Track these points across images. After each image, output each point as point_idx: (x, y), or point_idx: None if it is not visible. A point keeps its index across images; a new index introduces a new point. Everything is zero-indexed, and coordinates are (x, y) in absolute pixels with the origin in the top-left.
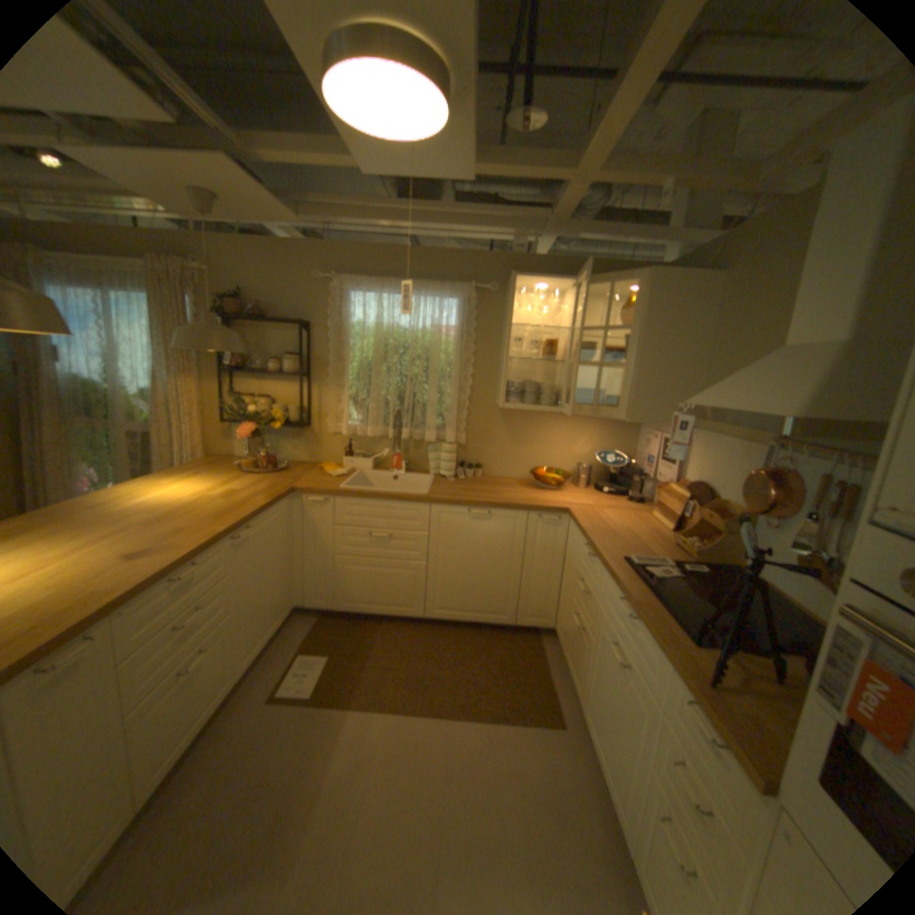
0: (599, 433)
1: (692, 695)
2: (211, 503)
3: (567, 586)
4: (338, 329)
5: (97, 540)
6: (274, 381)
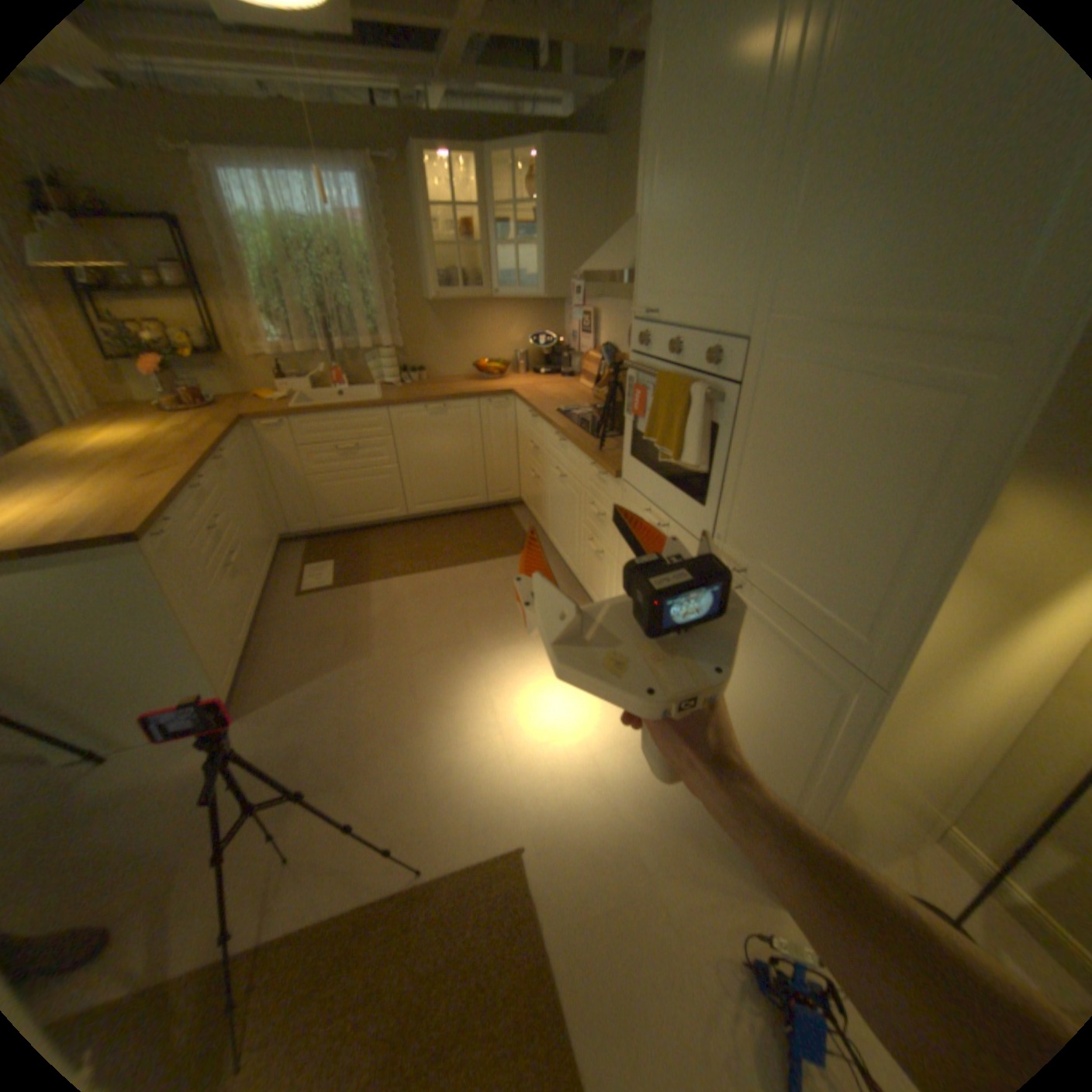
0: (529, 318)
1: (591, 463)
2: (167, 437)
3: (522, 458)
4: (217, 223)
5: (89, 474)
6: (154, 301)
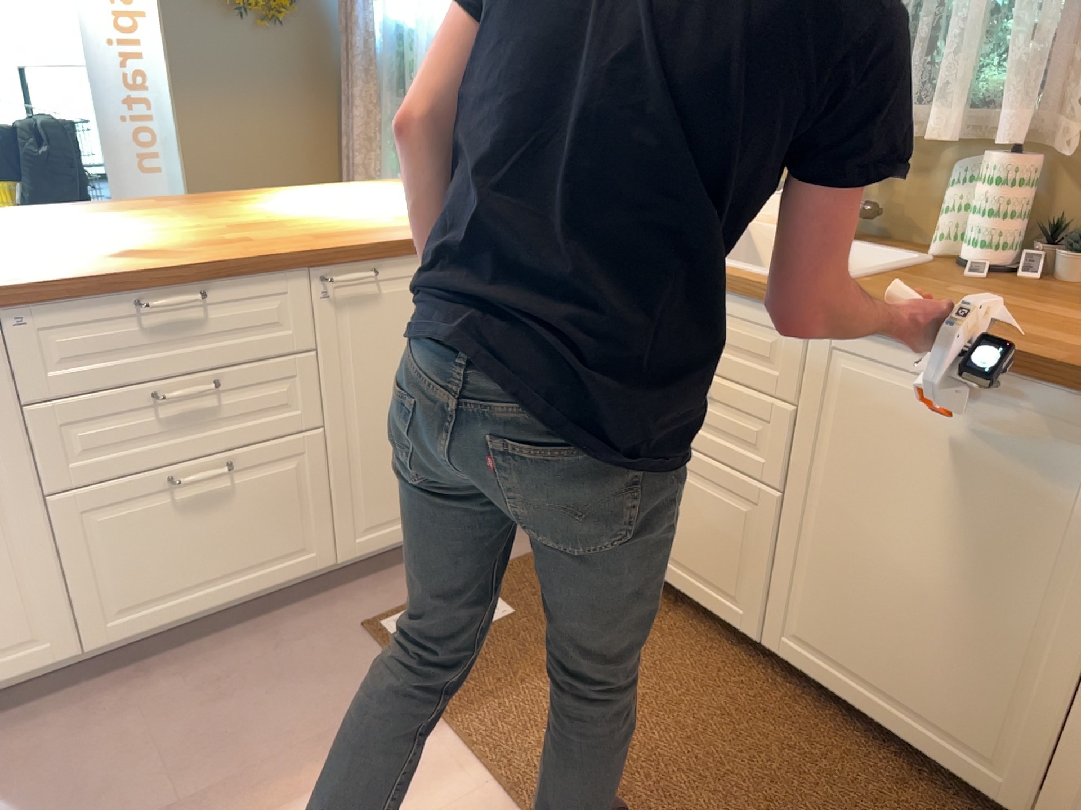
0: None
1: None
2: (366, 220)
3: None
4: None
5: (152, 230)
6: None
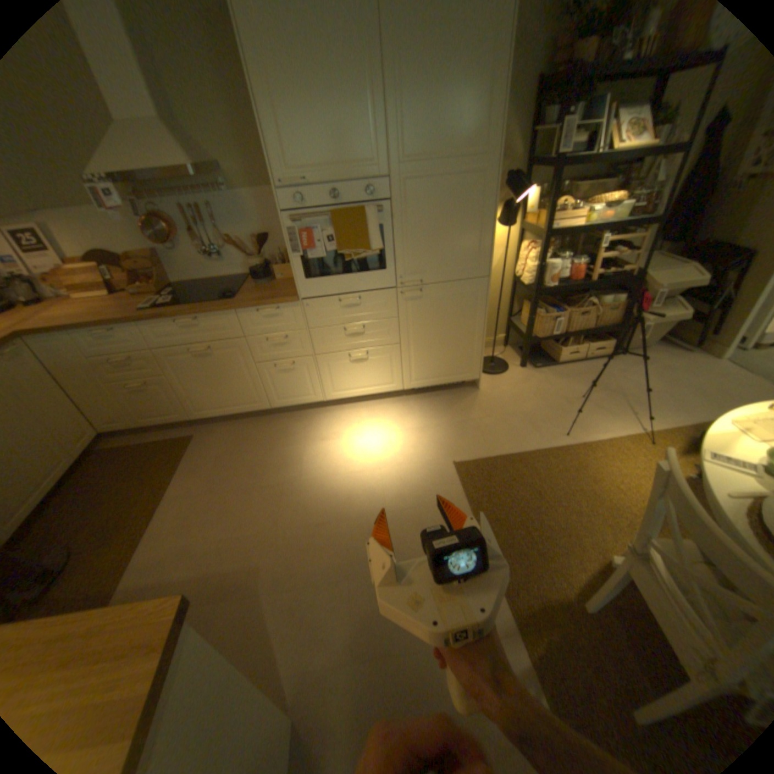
0: None
1: (251, 311)
2: None
3: (82, 390)
4: None
5: None
6: None
